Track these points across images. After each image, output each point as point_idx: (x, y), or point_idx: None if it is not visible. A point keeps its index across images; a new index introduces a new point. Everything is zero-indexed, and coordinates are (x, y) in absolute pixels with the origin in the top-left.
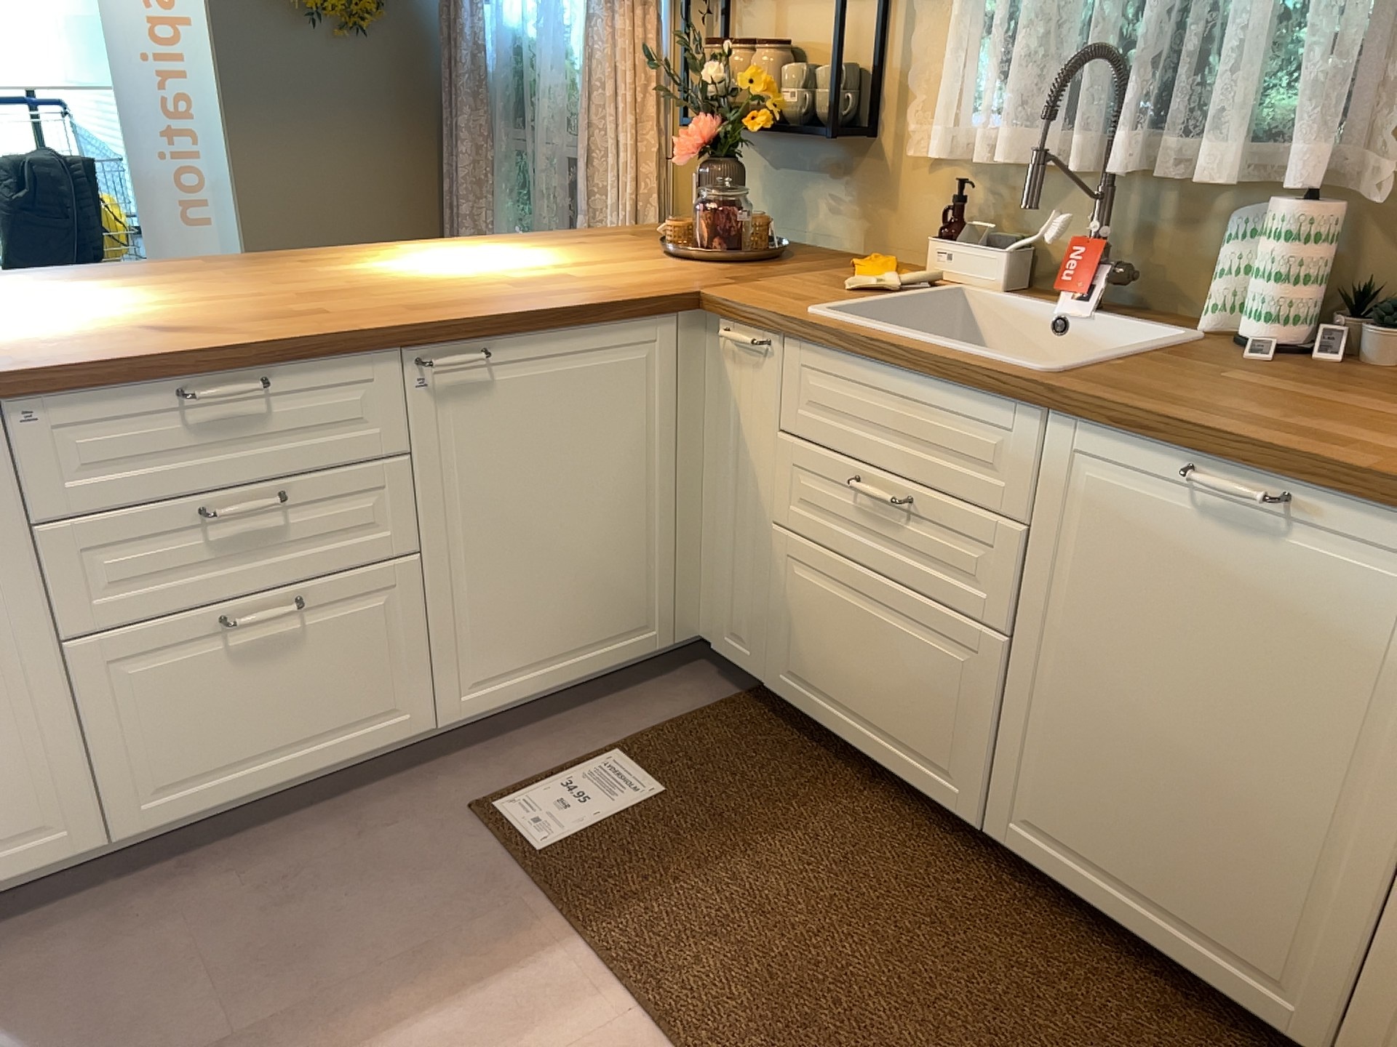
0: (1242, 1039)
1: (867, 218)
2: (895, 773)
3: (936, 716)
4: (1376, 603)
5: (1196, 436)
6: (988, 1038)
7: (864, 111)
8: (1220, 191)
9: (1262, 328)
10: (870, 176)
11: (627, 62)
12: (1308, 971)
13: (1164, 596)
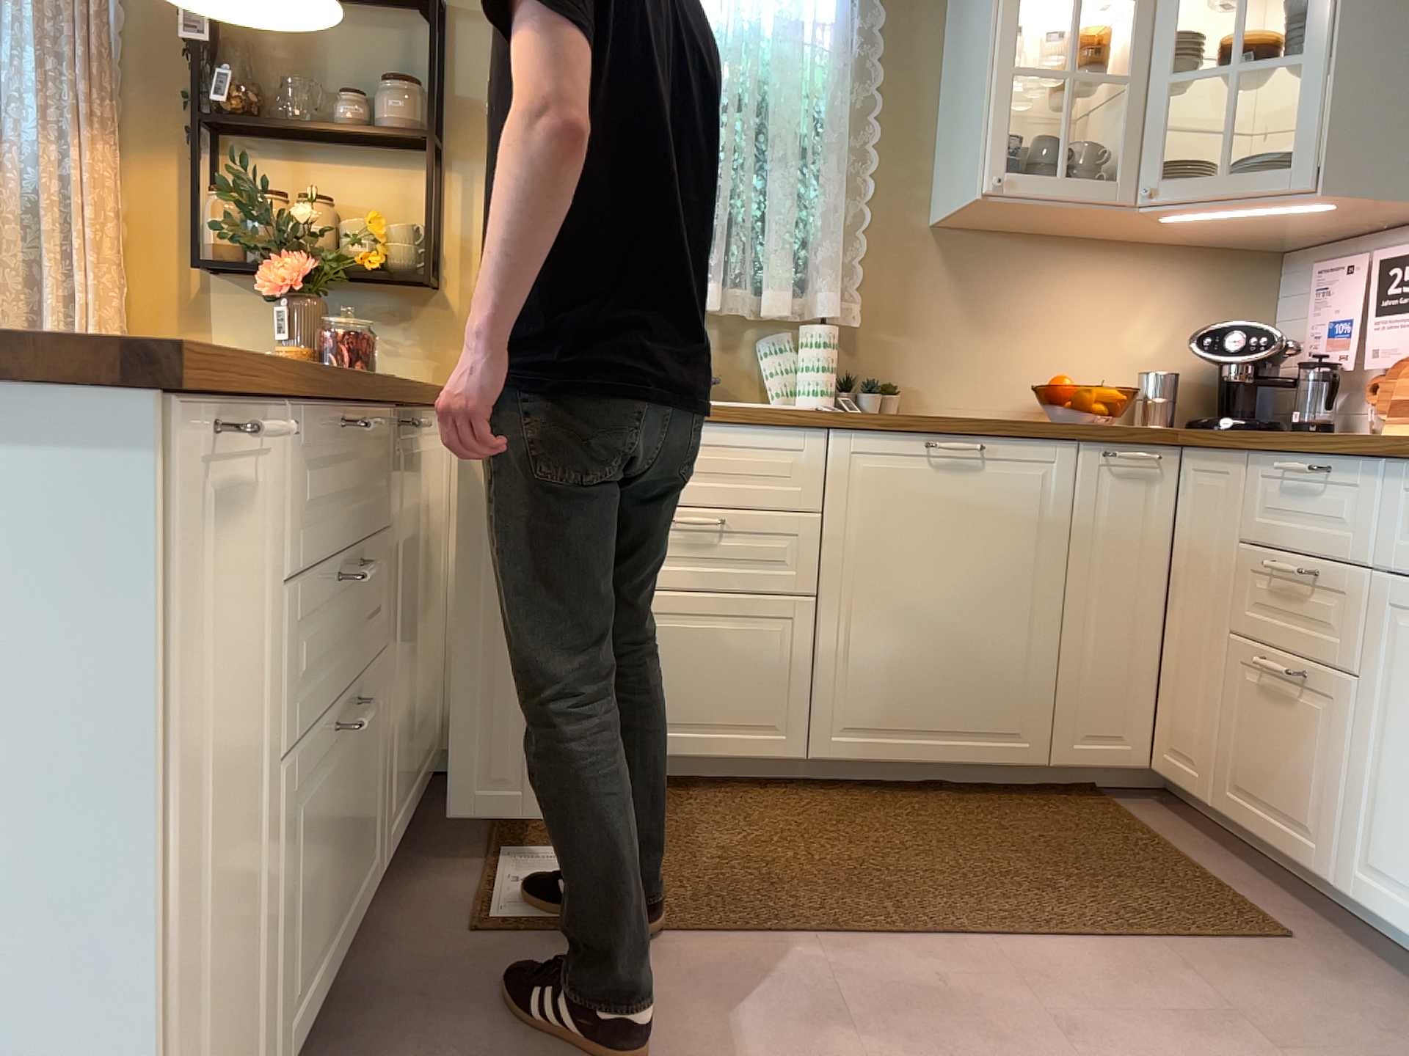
0: (995, 794)
1: (438, 356)
2: (723, 758)
3: (761, 687)
4: (1033, 488)
5: (934, 421)
6: (943, 846)
7: (426, 266)
8: (751, 323)
9: (824, 395)
10: (439, 320)
11: (94, 196)
12: (1033, 715)
13: (923, 525)
